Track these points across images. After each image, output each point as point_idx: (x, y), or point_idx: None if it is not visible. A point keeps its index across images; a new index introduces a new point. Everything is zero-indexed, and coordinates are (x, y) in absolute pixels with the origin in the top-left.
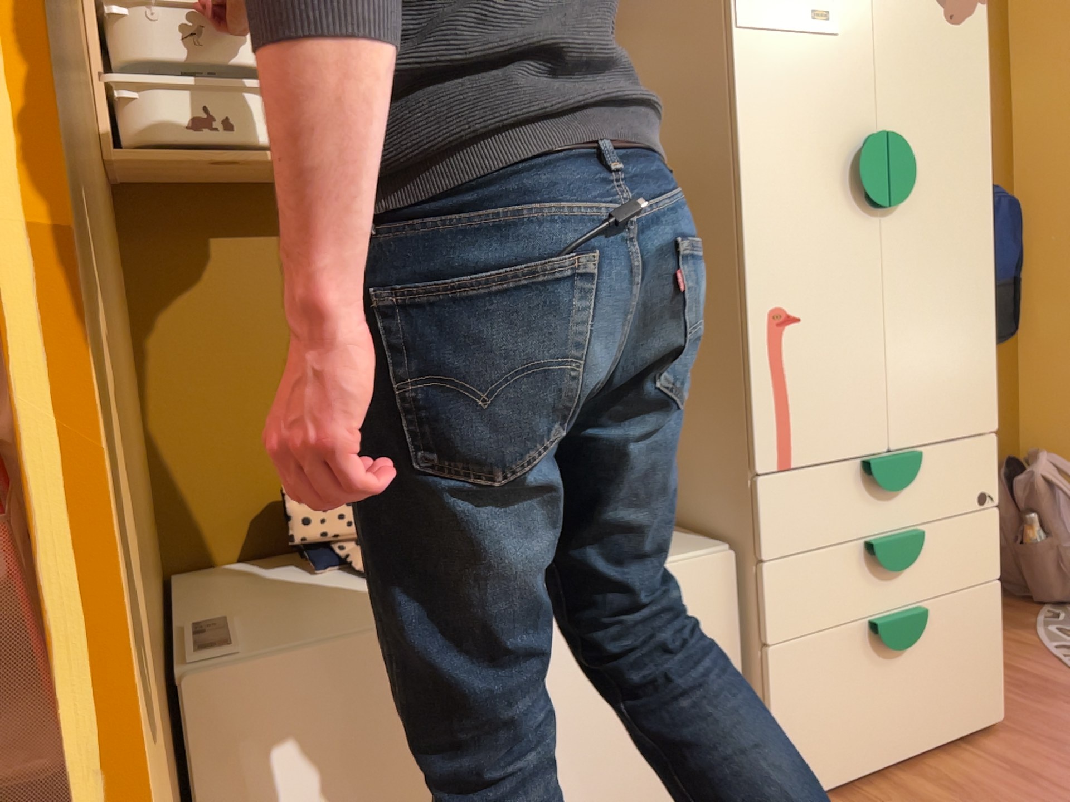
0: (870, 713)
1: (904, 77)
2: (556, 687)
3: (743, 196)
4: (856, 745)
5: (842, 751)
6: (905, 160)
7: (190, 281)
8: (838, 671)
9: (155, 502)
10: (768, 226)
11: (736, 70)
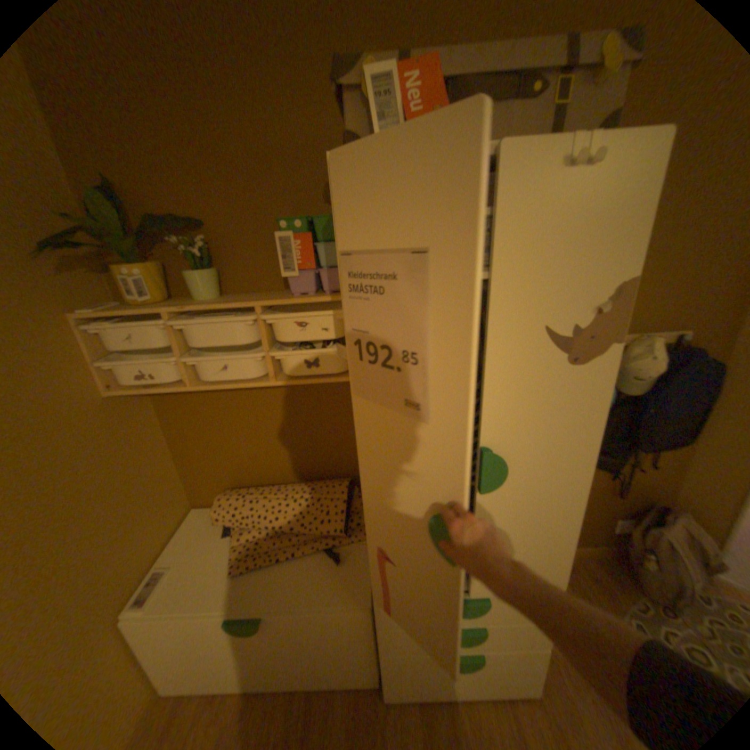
0: (442, 684)
1: (510, 408)
2: (274, 642)
3: (362, 482)
4: (432, 692)
5: (423, 692)
6: (494, 468)
7: (180, 410)
8: (423, 669)
9: (180, 487)
10: (380, 497)
11: (356, 415)
